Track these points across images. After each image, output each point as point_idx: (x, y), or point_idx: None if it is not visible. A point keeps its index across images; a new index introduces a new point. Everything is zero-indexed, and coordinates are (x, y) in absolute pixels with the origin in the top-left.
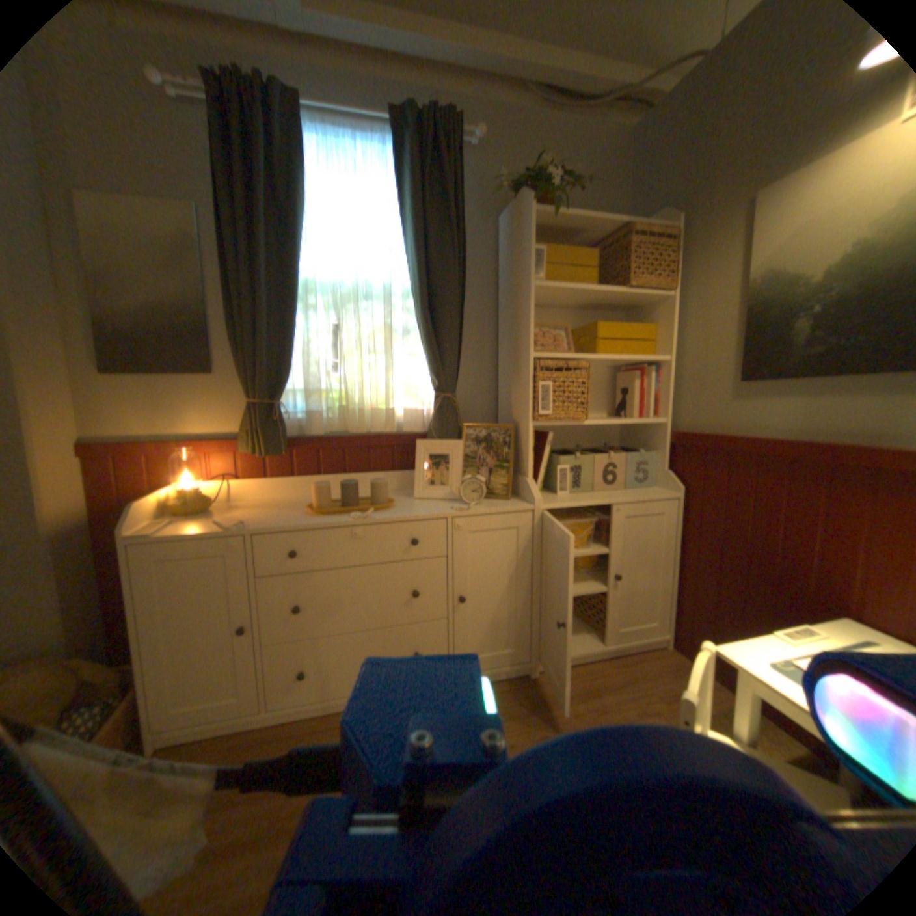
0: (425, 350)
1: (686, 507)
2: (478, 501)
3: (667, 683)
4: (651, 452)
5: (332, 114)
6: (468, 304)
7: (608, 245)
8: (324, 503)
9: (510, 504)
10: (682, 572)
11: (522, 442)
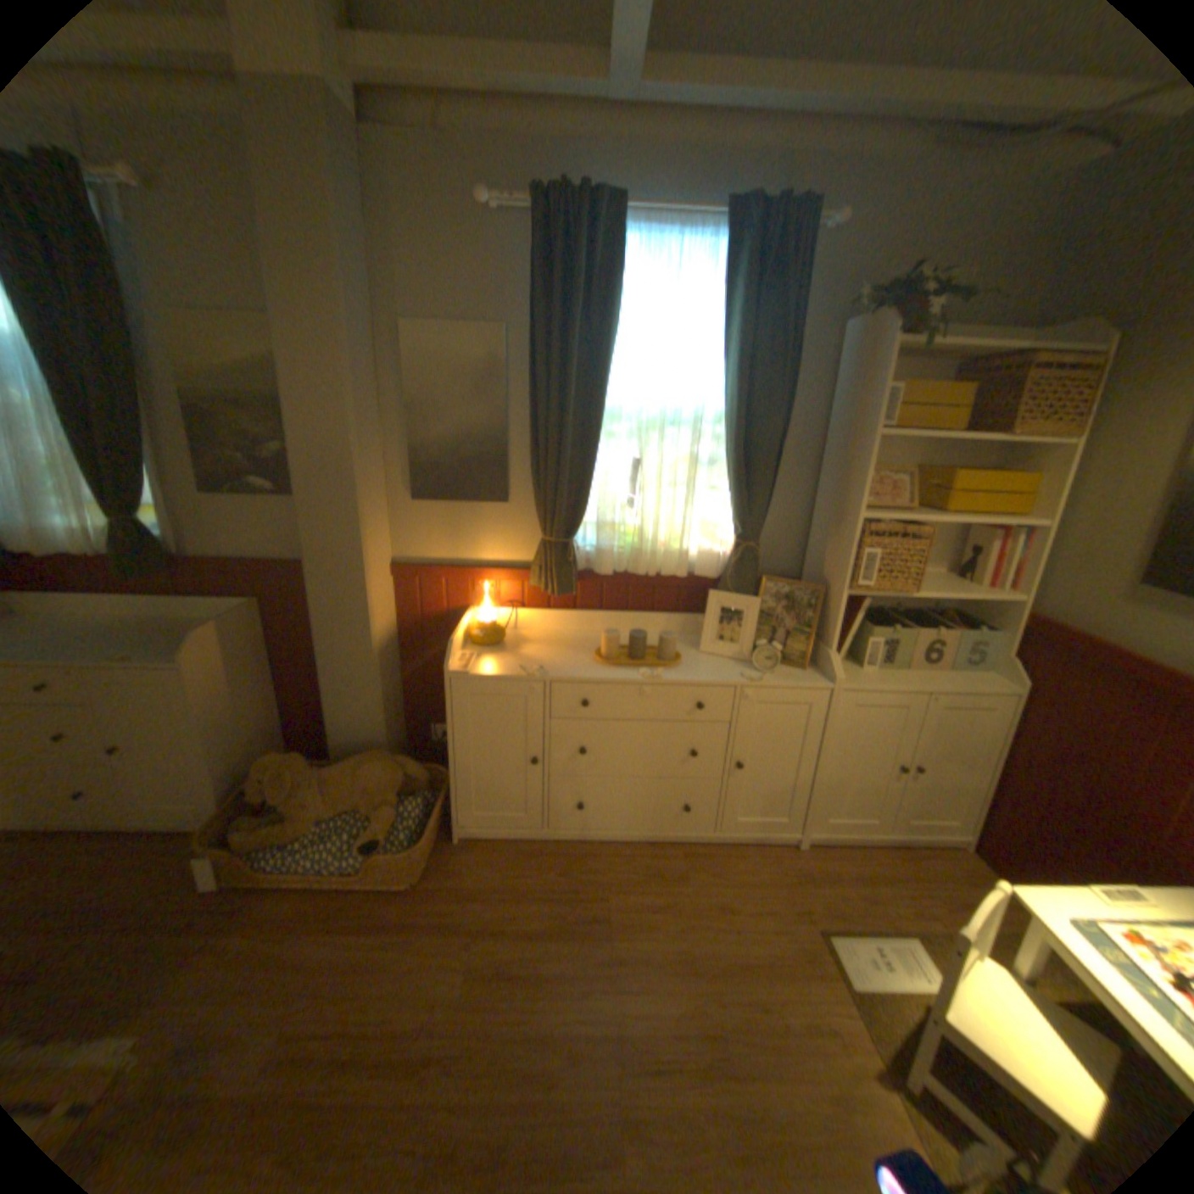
0: (731, 490)
1: (1029, 707)
2: (770, 671)
3: (957, 889)
4: (998, 631)
5: (657, 207)
6: (789, 436)
7: (994, 366)
8: (612, 653)
9: (806, 678)
10: (1005, 777)
11: (831, 608)
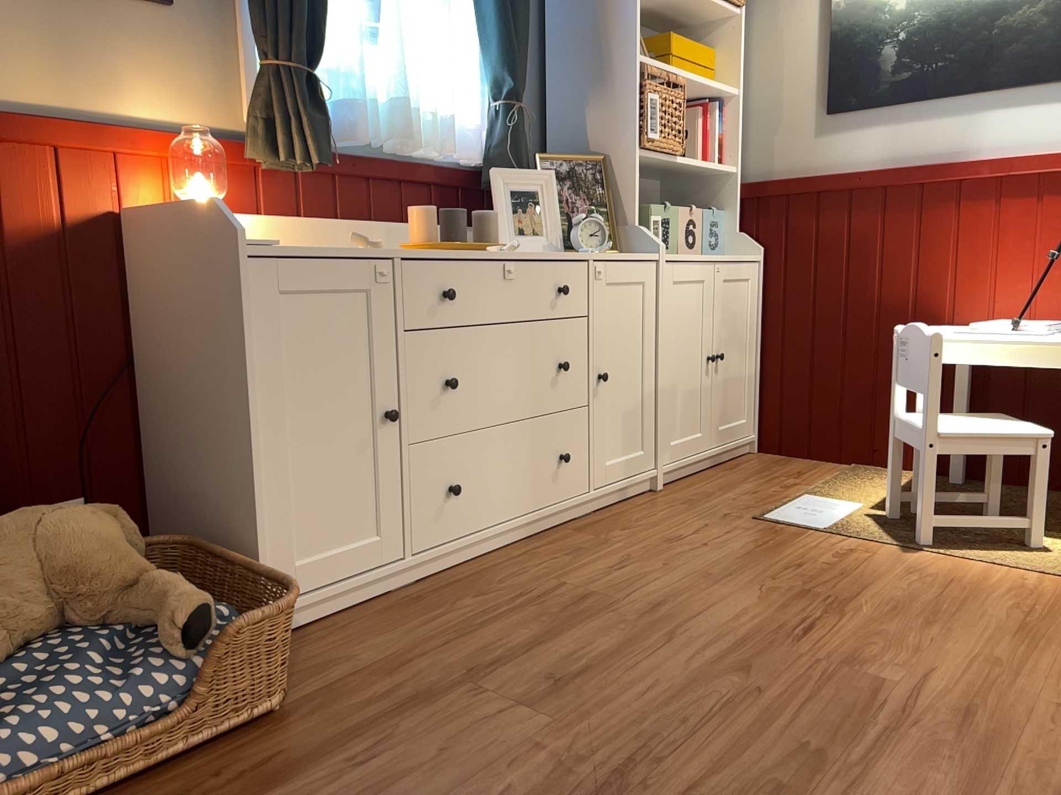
0: (489, 32)
1: (765, 272)
2: (600, 247)
3: (778, 468)
4: (716, 213)
5: None
6: None
7: None
8: (433, 237)
9: (628, 254)
10: (763, 352)
11: (617, 179)
